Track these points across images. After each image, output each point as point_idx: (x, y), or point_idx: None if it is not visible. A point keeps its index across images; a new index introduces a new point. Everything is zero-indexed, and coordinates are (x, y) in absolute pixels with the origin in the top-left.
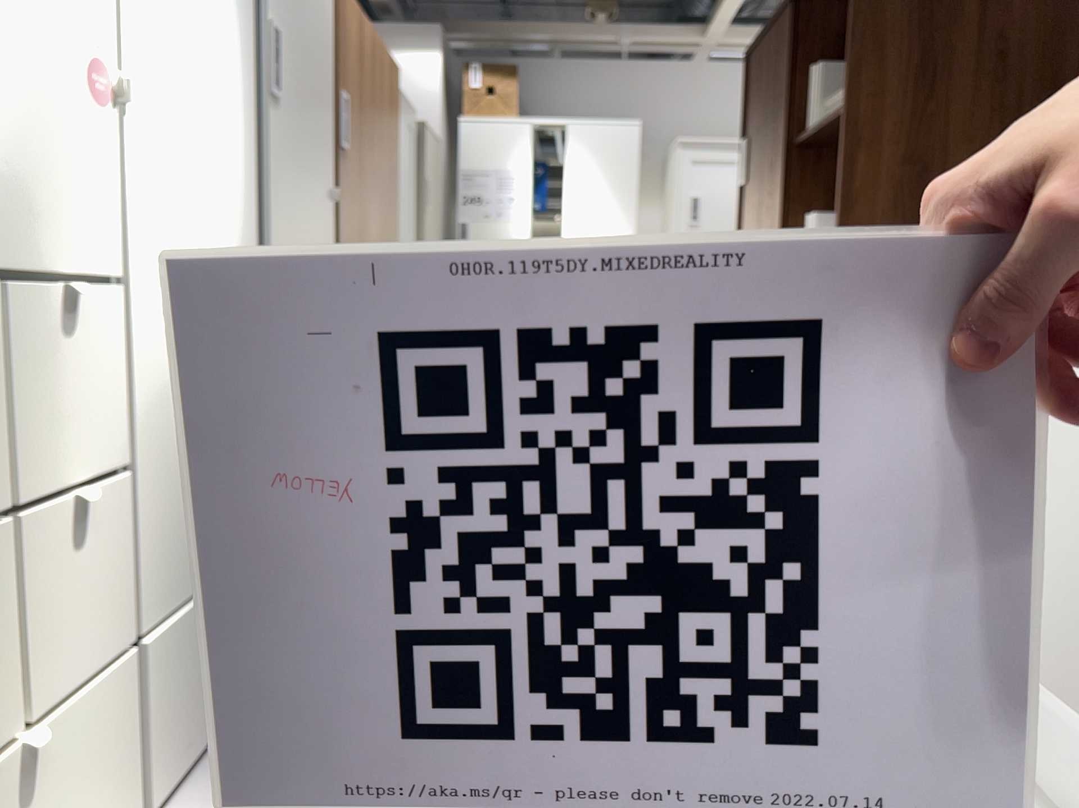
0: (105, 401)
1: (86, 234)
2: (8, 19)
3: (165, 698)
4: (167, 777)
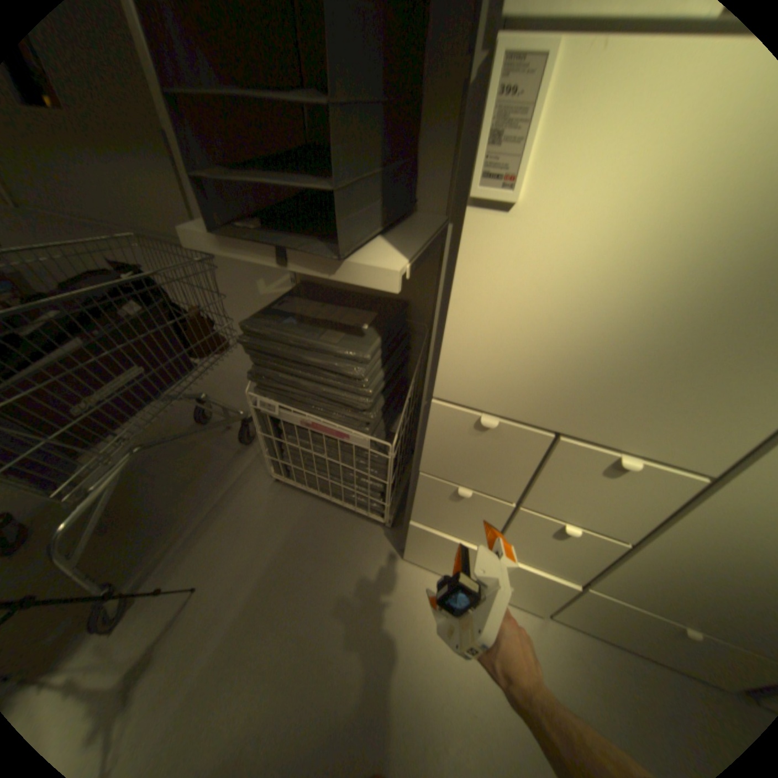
0: (644, 520)
1: (700, 448)
2: (691, 309)
3: (603, 618)
4: (584, 629)
